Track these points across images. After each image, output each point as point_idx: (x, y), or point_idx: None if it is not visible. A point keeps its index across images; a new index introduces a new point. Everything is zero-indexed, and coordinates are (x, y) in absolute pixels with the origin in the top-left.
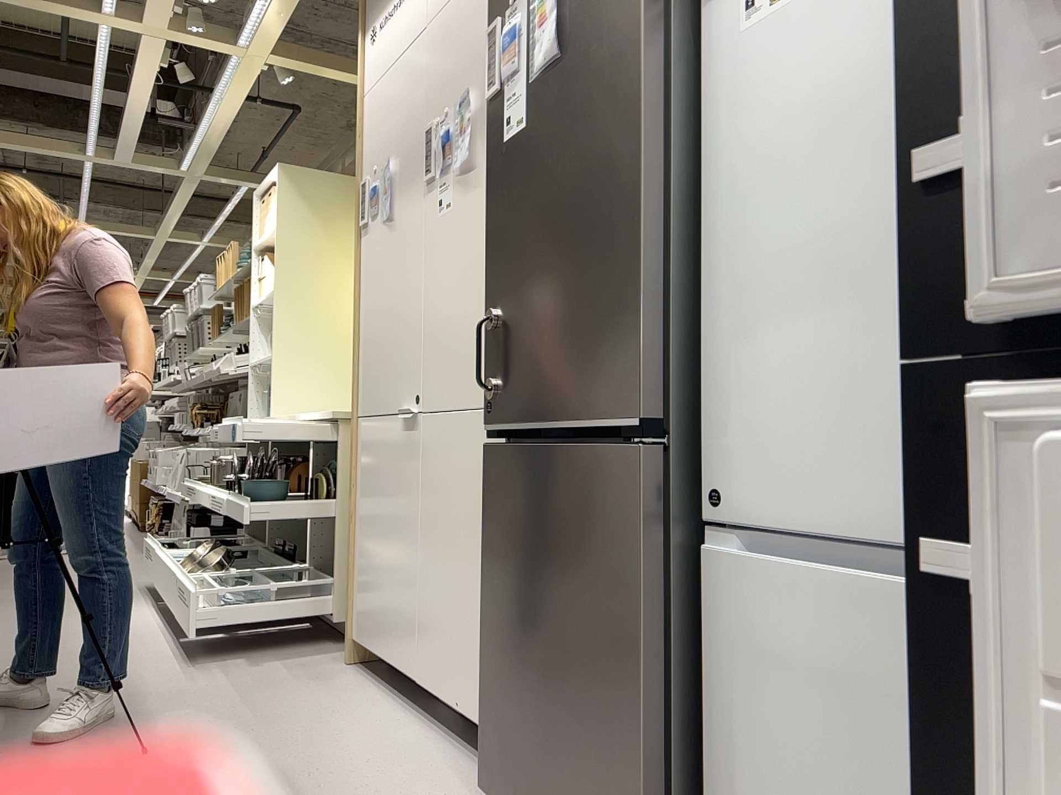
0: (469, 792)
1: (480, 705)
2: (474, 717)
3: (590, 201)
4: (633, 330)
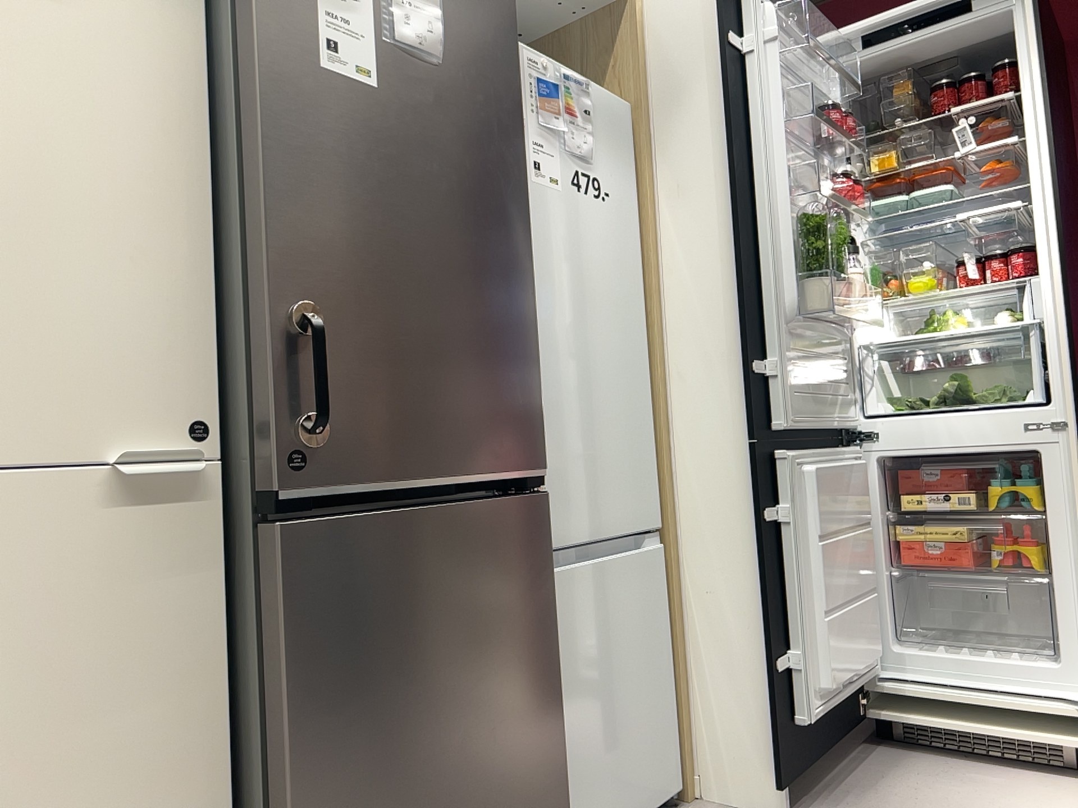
0: None
1: None
2: None
3: (484, 248)
4: (533, 388)
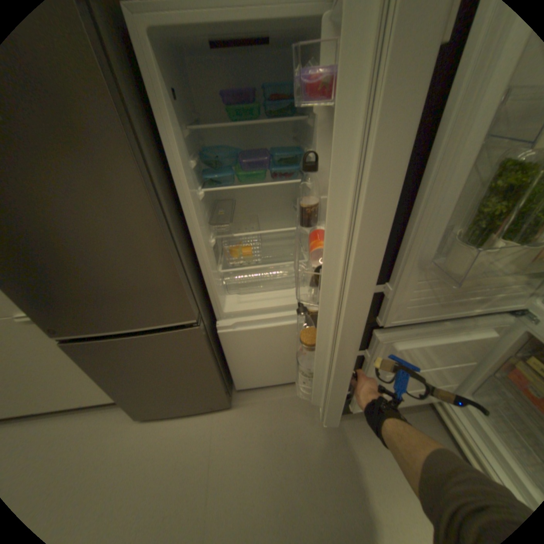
0: (122, 421)
1: (96, 398)
2: (94, 402)
3: (112, 236)
4: (177, 291)
